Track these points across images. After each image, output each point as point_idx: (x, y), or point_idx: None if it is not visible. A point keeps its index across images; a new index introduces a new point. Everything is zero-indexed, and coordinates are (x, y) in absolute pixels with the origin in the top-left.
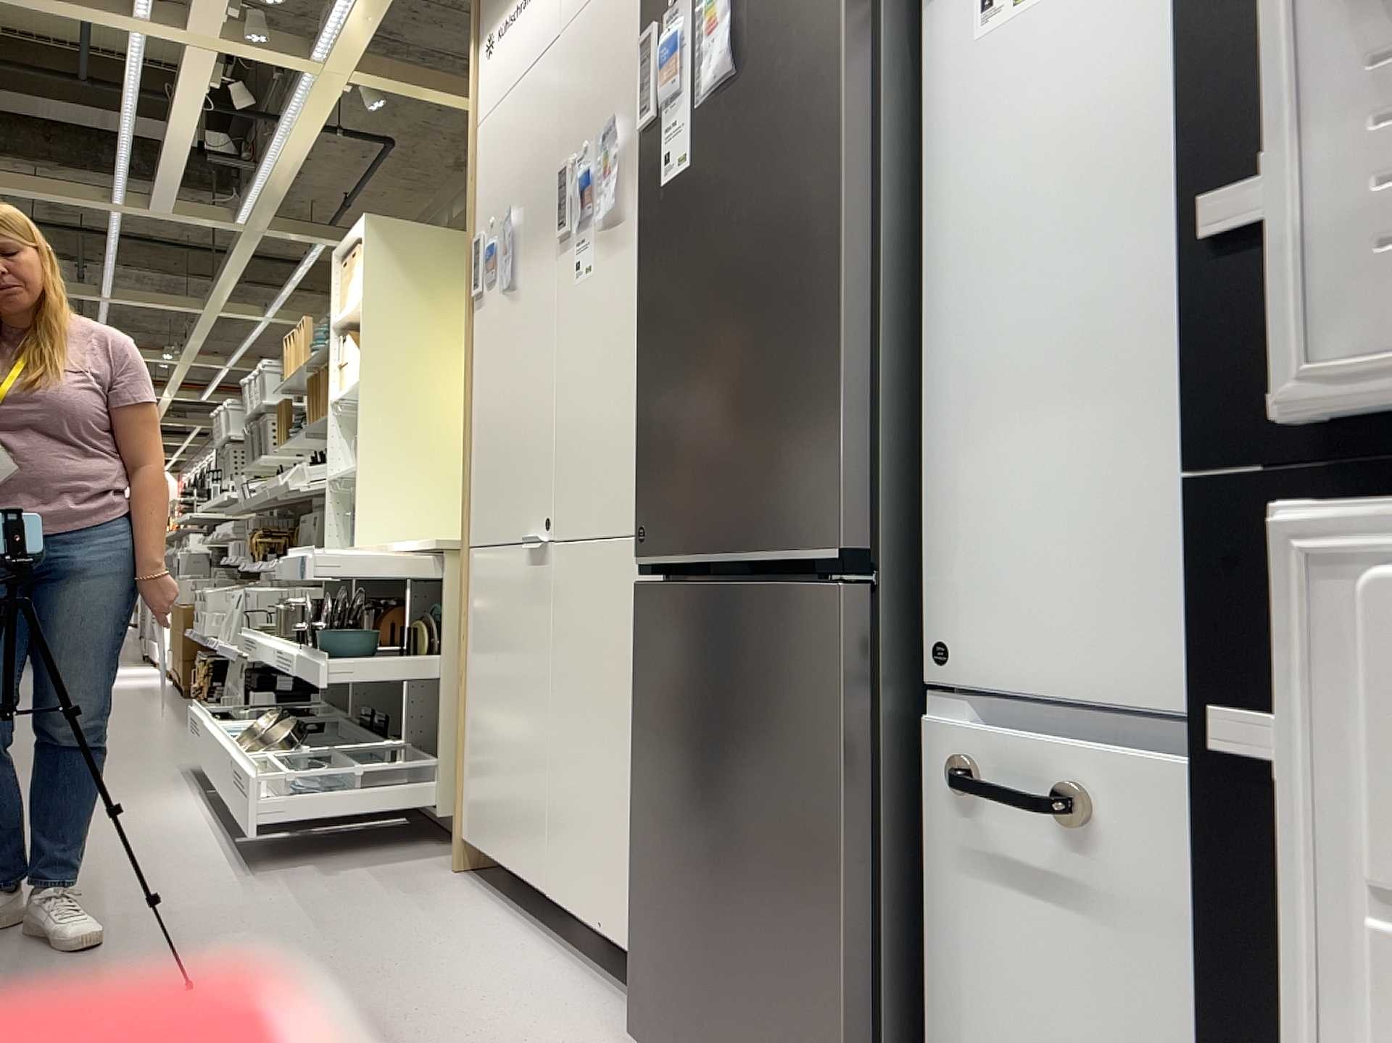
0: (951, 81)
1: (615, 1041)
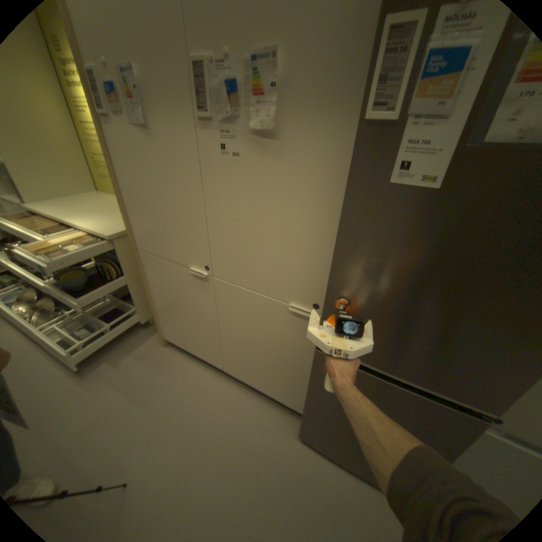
0: None
1: (285, 429)
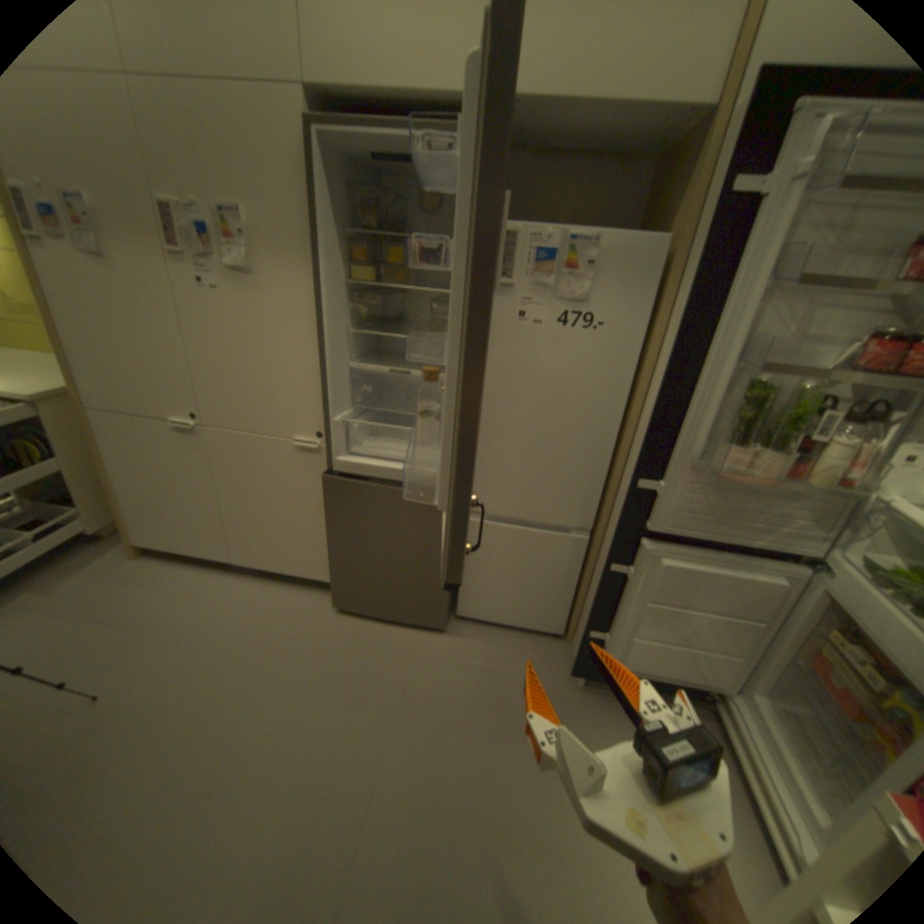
0: (500, 332)
1: (318, 606)
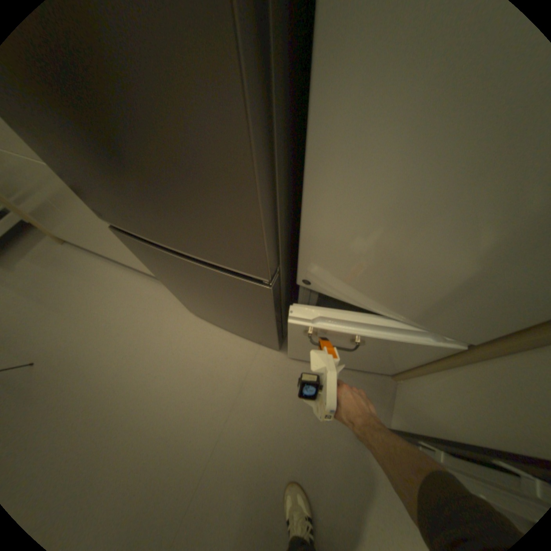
0: None
1: (182, 306)
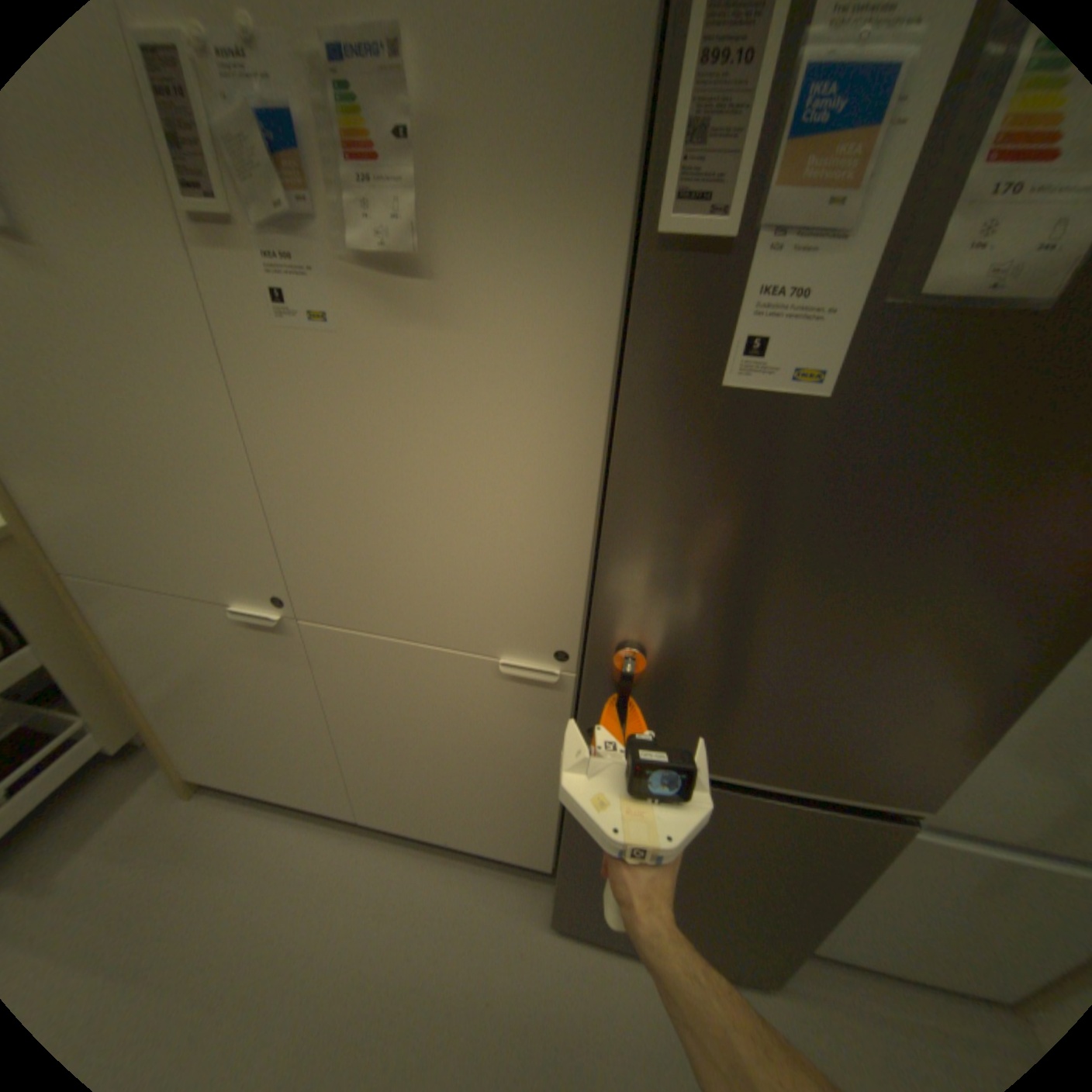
0: None
1: (520, 917)
